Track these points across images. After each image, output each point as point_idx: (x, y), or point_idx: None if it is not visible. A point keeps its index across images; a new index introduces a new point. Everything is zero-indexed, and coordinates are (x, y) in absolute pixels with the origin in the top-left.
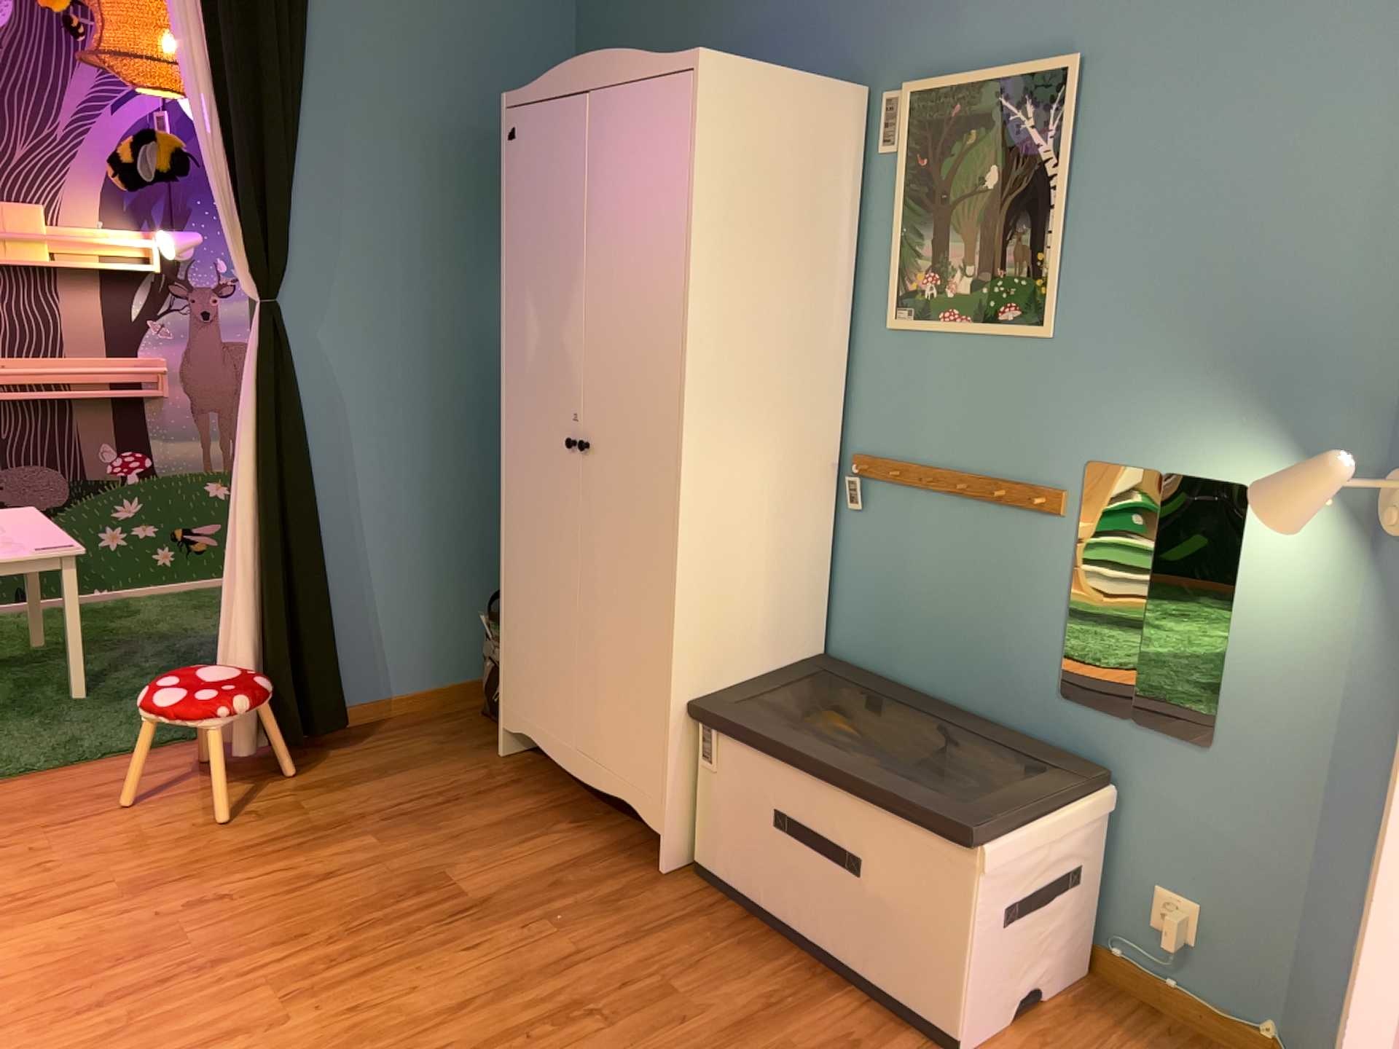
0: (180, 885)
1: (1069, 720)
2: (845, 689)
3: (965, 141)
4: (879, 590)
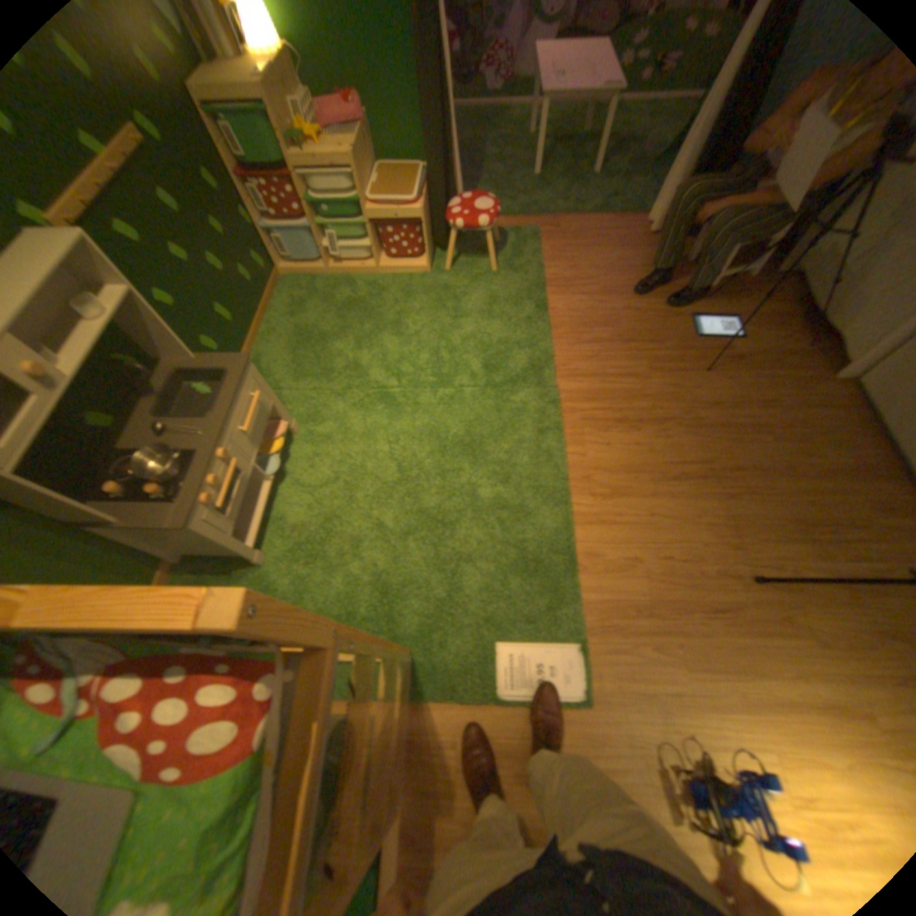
0: (620, 297)
1: None
2: None
3: None
4: None
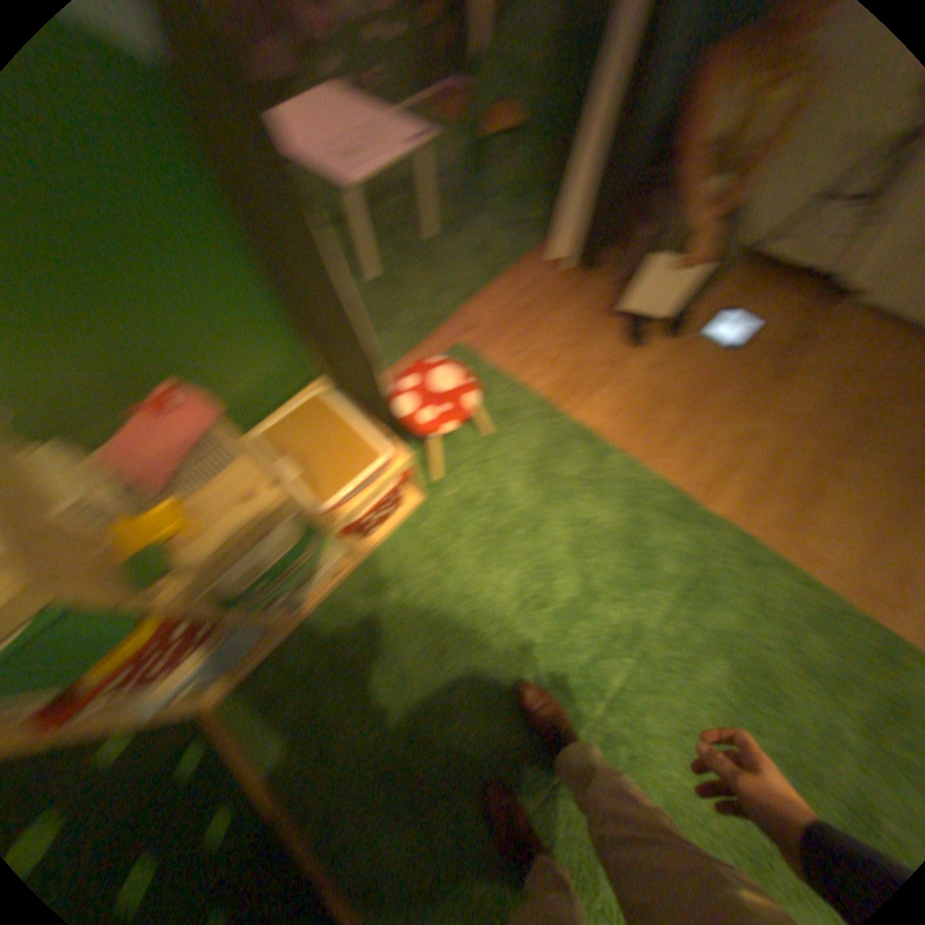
0: (629, 360)
1: None
2: None
3: None
4: None
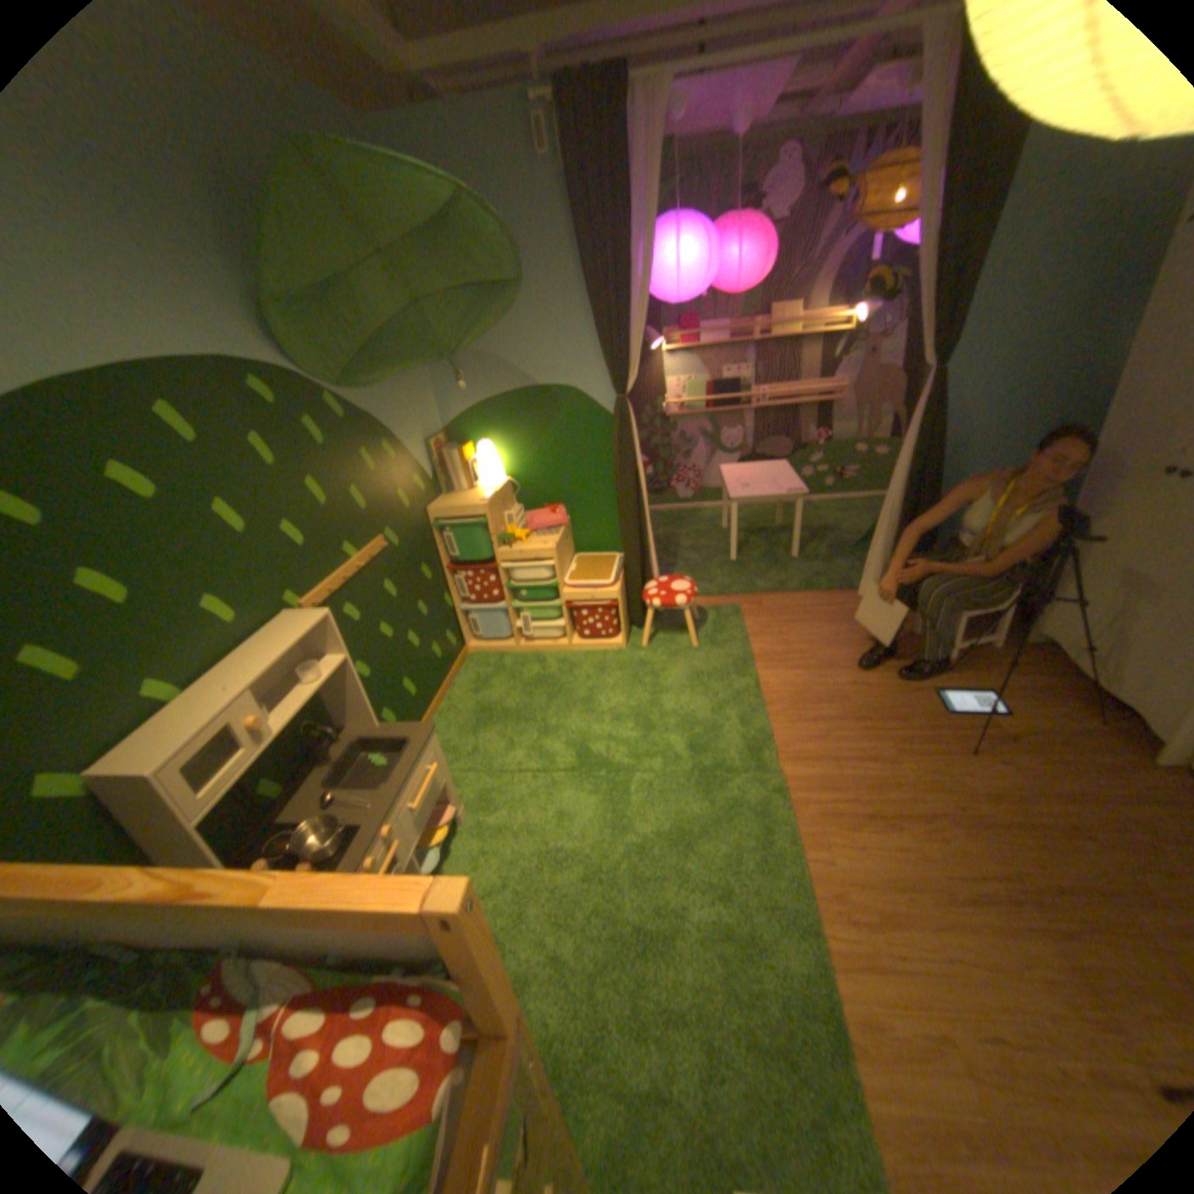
0: (843, 671)
1: None
2: None
3: None
4: None
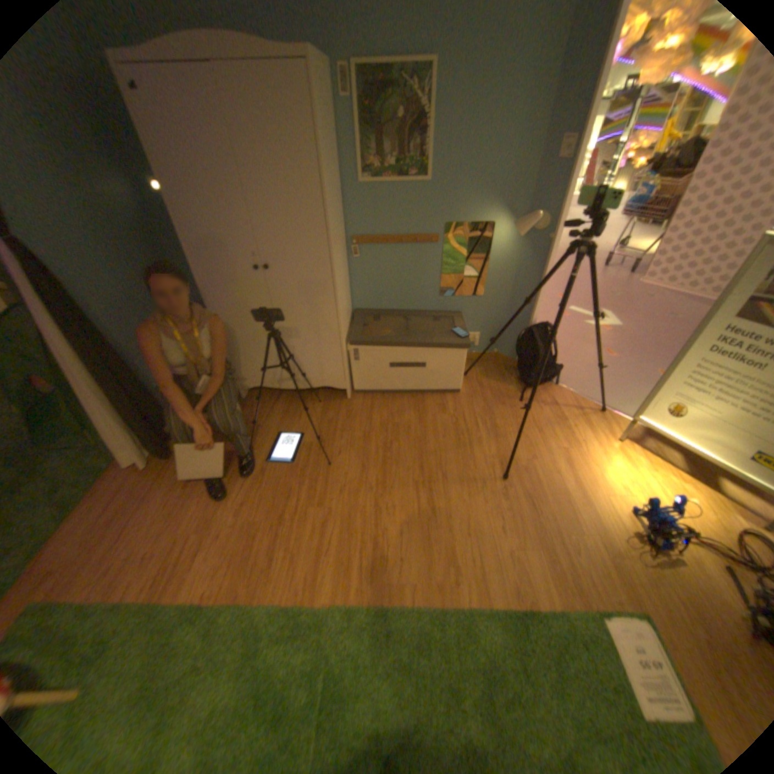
0: (217, 514)
1: (442, 302)
2: (366, 319)
3: (386, 95)
4: (370, 284)
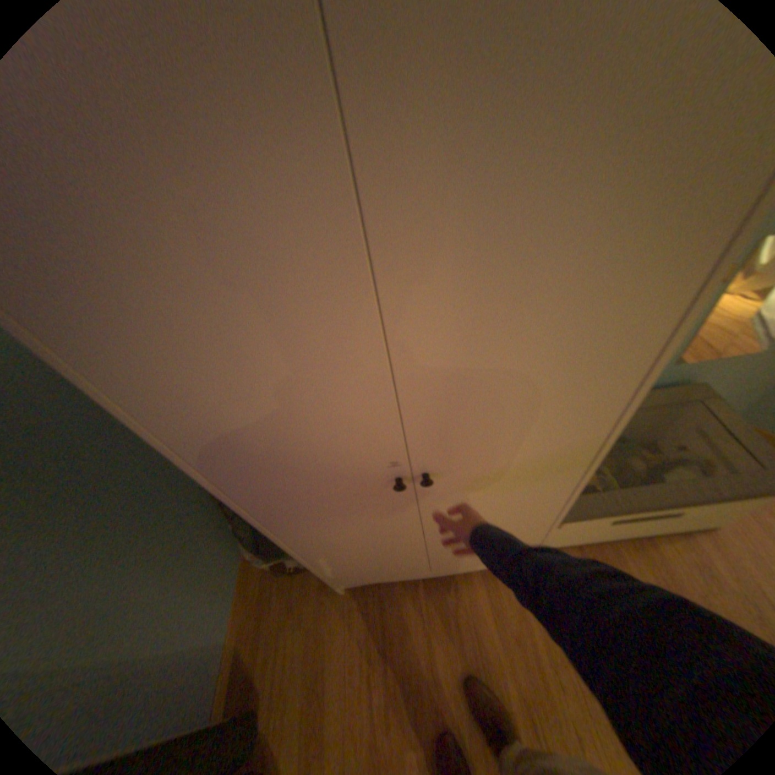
0: None
1: (675, 370)
2: None
3: None
4: None
